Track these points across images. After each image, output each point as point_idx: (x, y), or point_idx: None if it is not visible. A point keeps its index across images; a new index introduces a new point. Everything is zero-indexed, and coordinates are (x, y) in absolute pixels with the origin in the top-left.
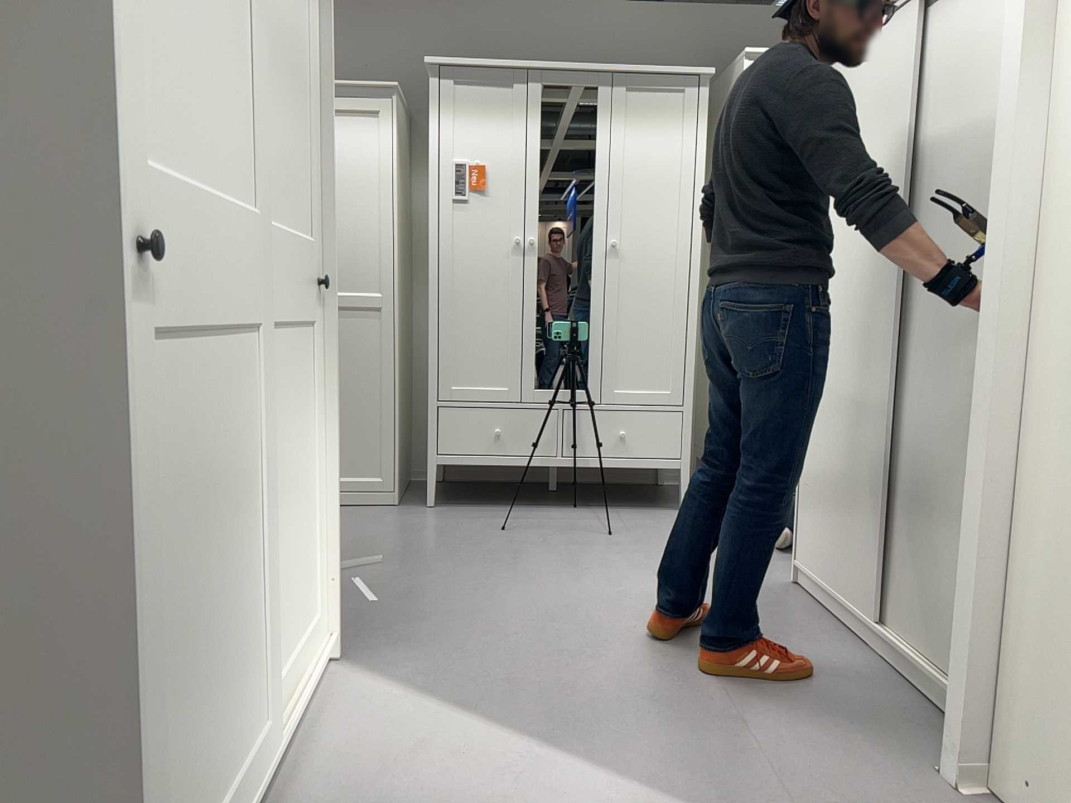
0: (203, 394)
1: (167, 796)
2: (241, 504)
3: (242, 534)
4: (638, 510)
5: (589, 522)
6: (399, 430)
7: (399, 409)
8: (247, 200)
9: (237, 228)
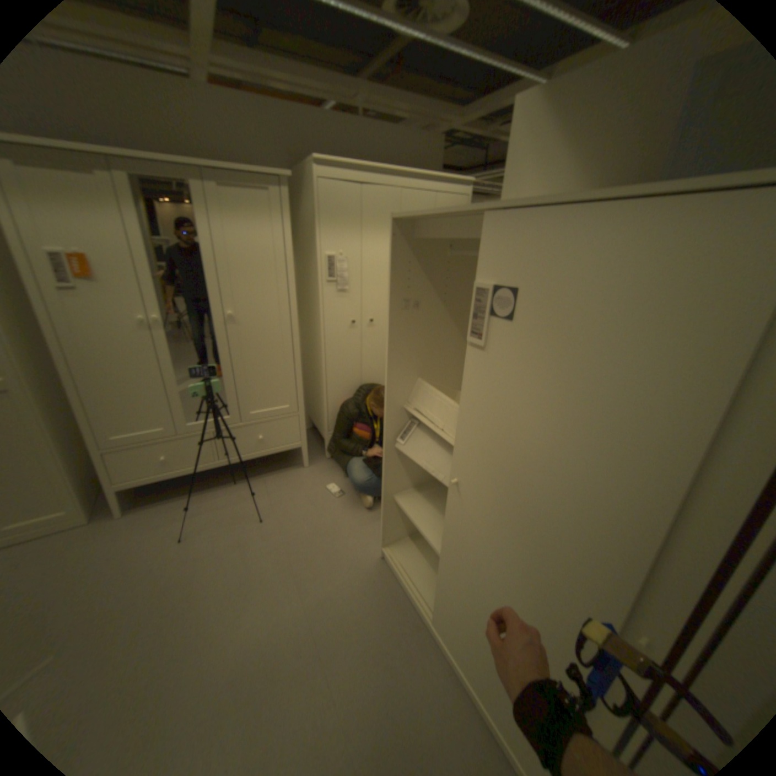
0: None
1: None
2: None
3: None
4: (277, 475)
5: (244, 504)
6: (71, 473)
7: (65, 459)
8: None
9: None
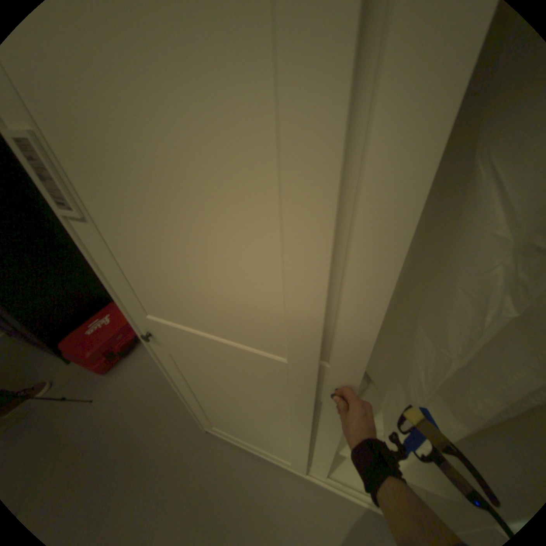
0: (226, 384)
1: (214, 421)
2: (271, 423)
3: (271, 428)
4: None
5: None
6: None
7: None
8: (284, 354)
9: (258, 359)
